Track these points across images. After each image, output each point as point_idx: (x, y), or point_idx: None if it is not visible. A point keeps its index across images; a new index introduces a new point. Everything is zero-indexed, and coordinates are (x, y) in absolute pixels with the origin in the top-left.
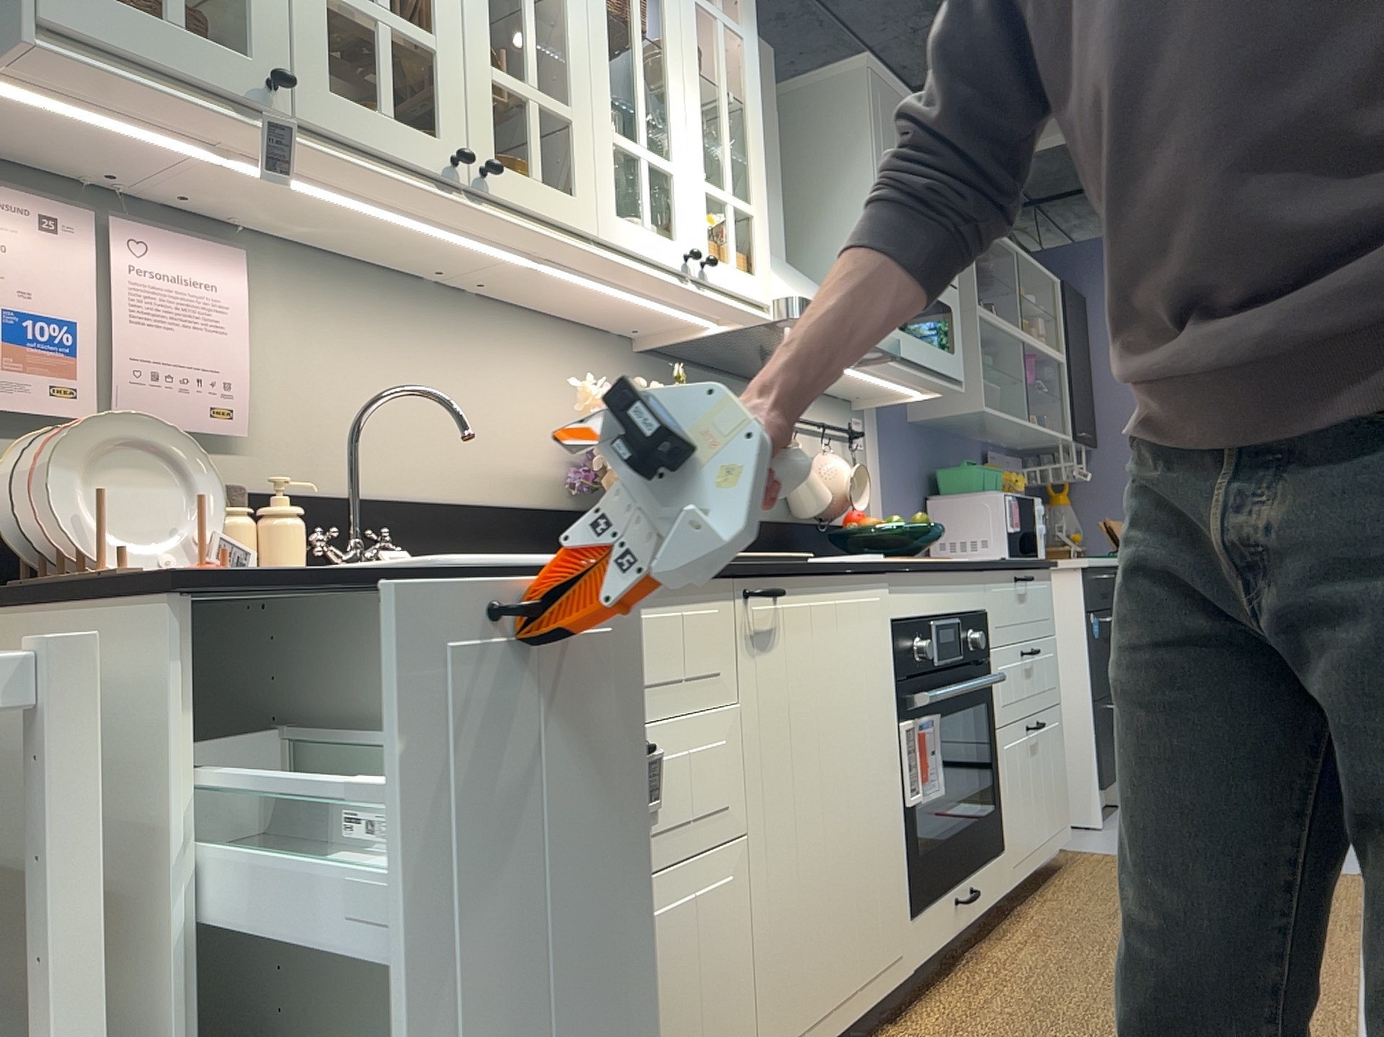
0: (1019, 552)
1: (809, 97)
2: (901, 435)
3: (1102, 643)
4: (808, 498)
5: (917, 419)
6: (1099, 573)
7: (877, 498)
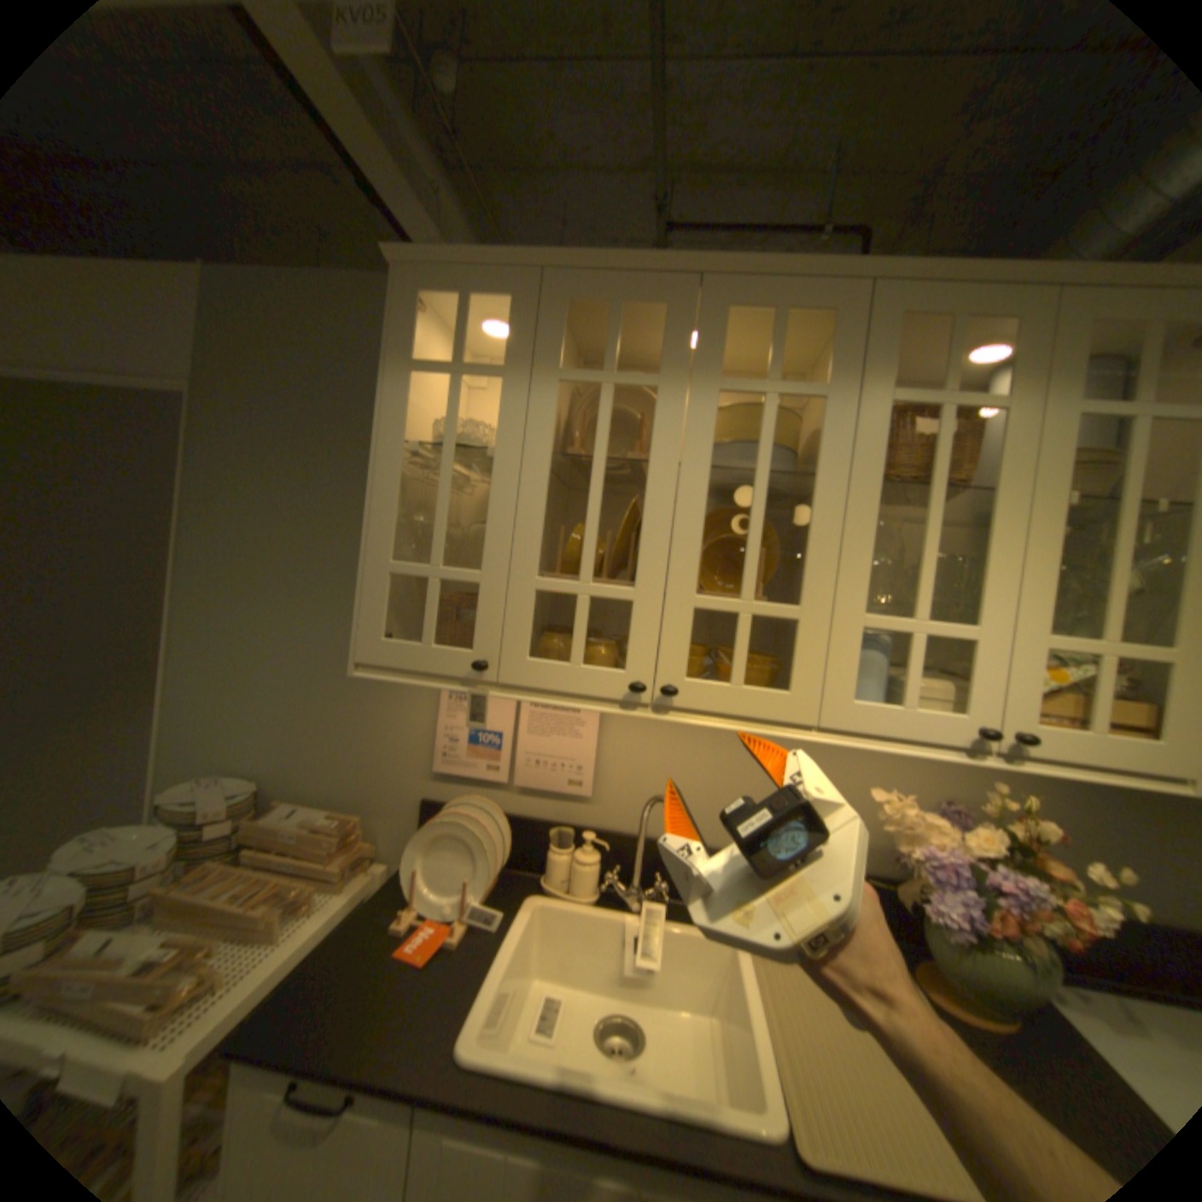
0: None
1: None
2: None
3: None
4: None
5: None
6: None
7: None
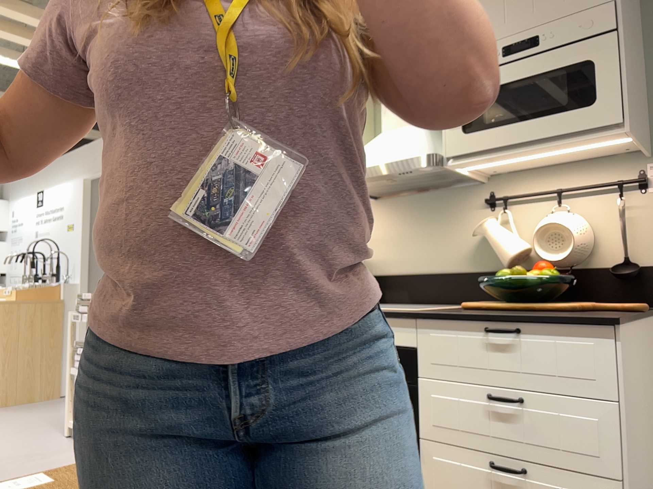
0: None
1: None
2: None
3: None
4: (500, 255)
5: None
6: None
7: None
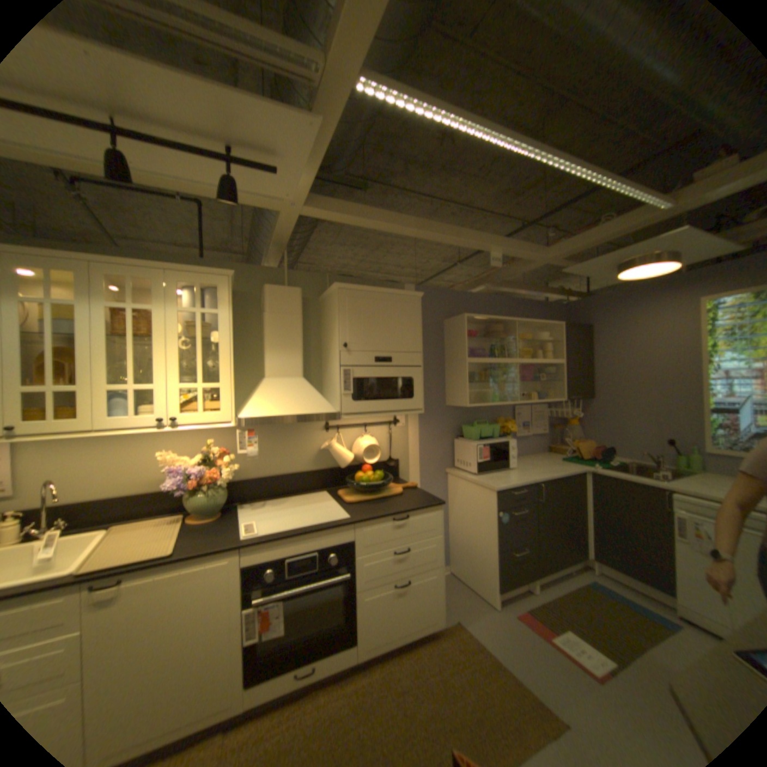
0: (487, 469)
1: (328, 298)
2: (435, 413)
3: (509, 525)
4: (338, 461)
5: (447, 405)
6: (511, 491)
7: (411, 444)
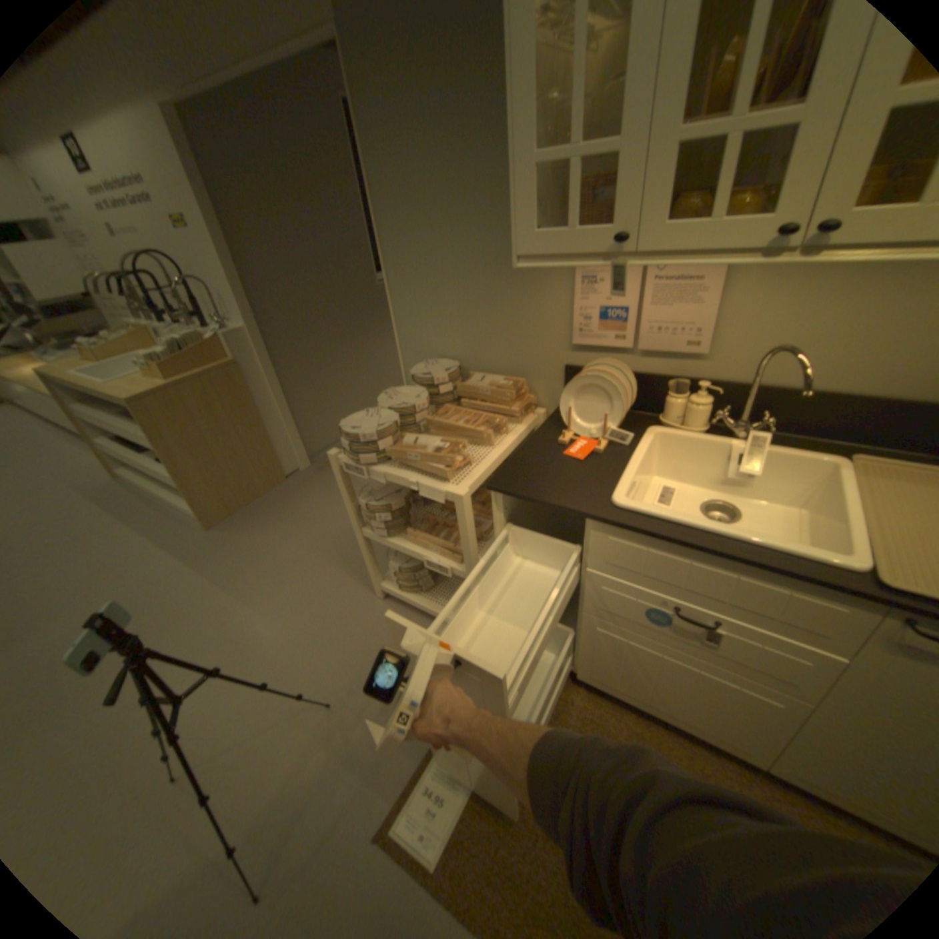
0: None
1: None
2: None
3: None
4: None
5: None
6: None
7: None
